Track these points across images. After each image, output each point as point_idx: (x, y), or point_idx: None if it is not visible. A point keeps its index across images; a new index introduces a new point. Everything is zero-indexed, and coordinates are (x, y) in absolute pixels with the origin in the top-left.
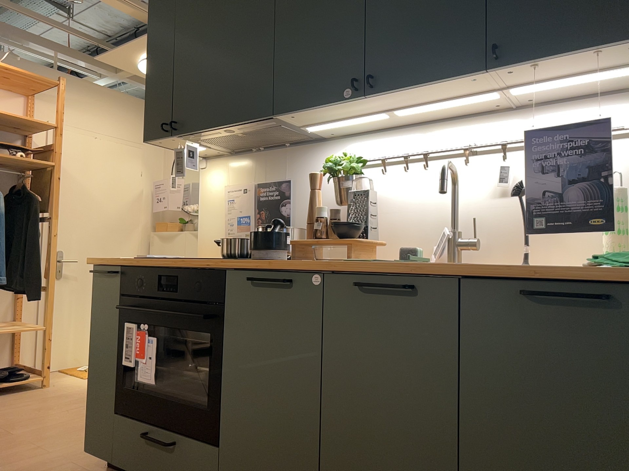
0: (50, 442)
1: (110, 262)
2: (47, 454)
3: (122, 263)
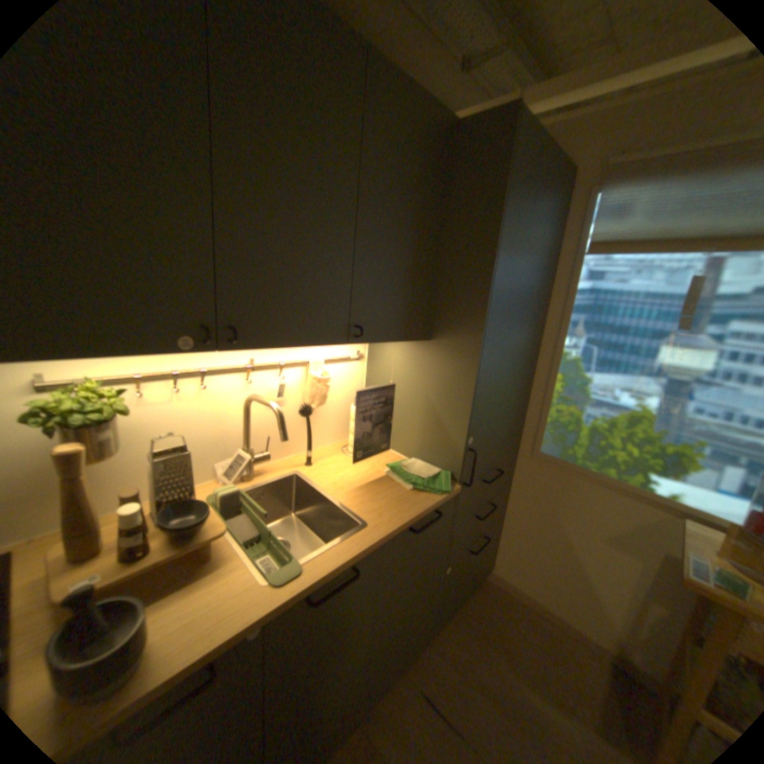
0: None
1: None
2: None
3: None
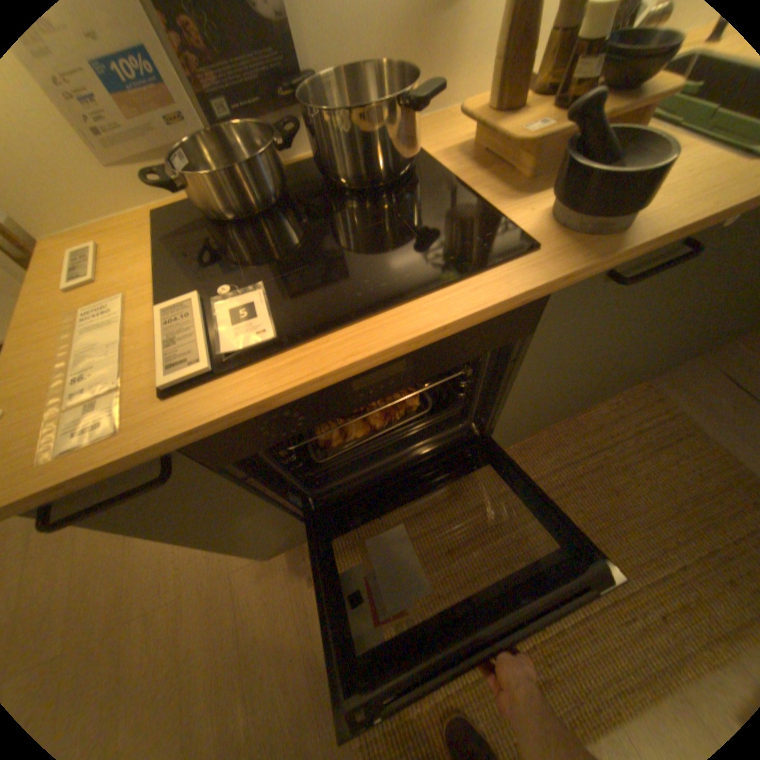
0: (137, 594)
1: (115, 468)
2: (177, 601)
3: (161, 436)
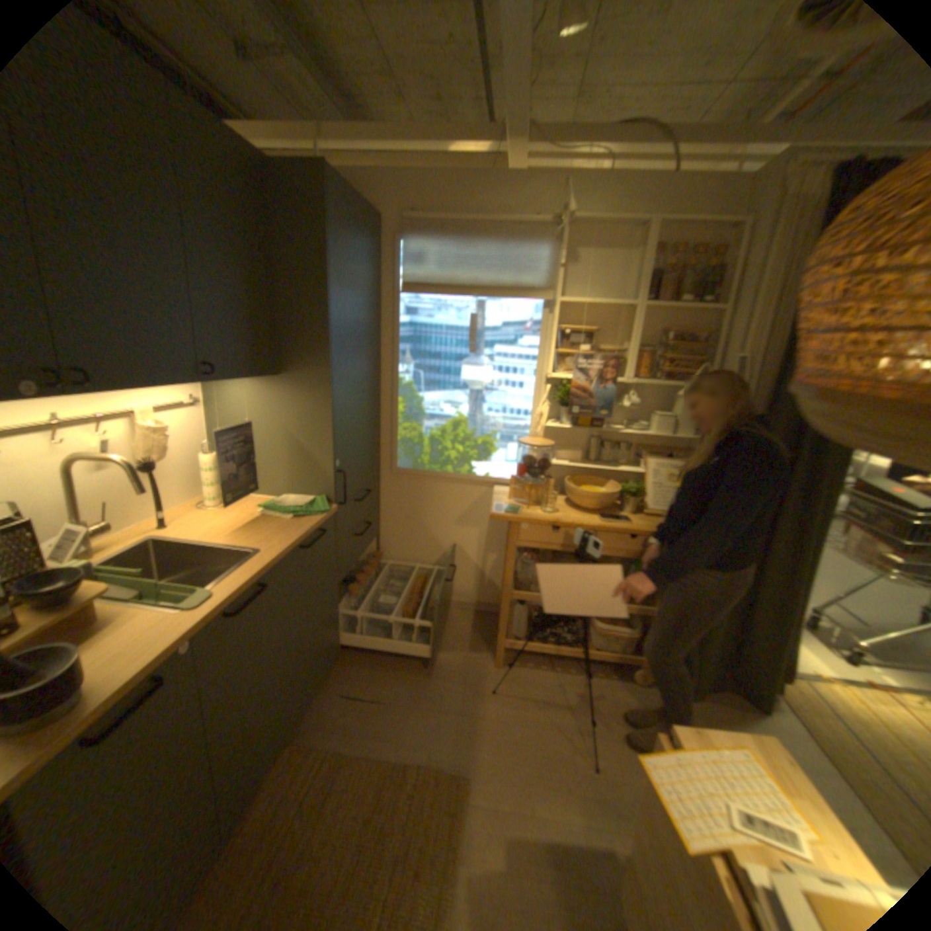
0: None
1: None
2: None
3: None
